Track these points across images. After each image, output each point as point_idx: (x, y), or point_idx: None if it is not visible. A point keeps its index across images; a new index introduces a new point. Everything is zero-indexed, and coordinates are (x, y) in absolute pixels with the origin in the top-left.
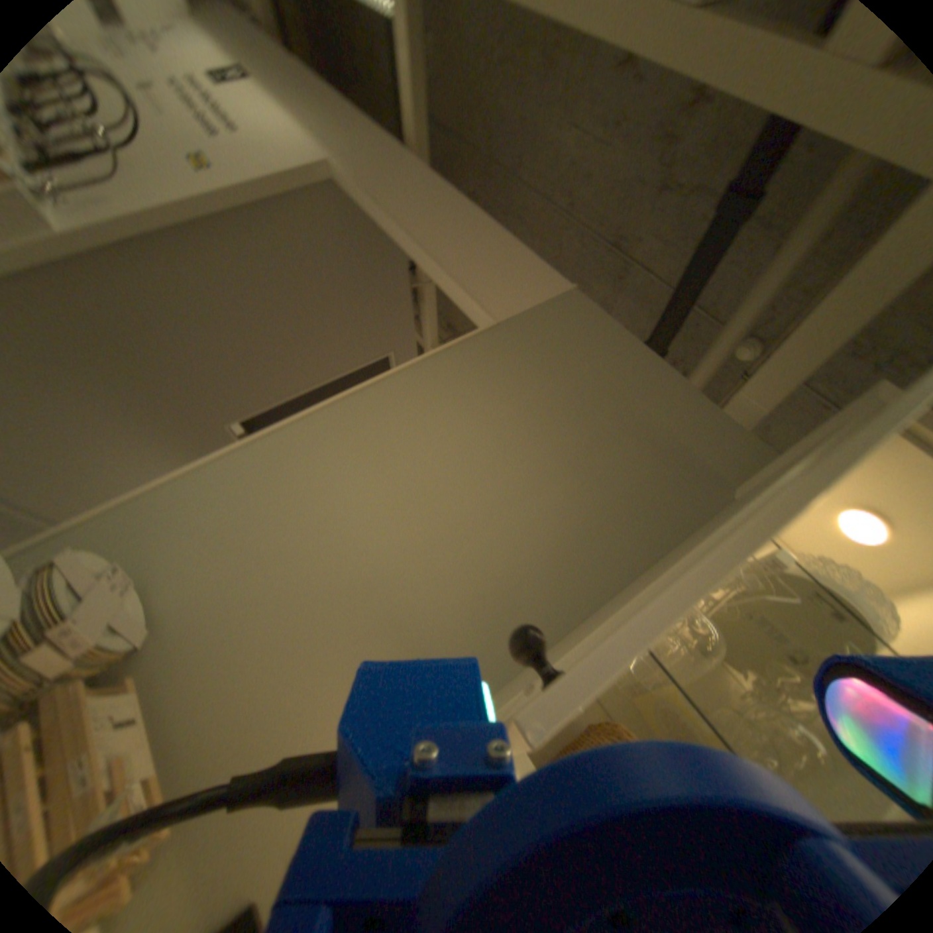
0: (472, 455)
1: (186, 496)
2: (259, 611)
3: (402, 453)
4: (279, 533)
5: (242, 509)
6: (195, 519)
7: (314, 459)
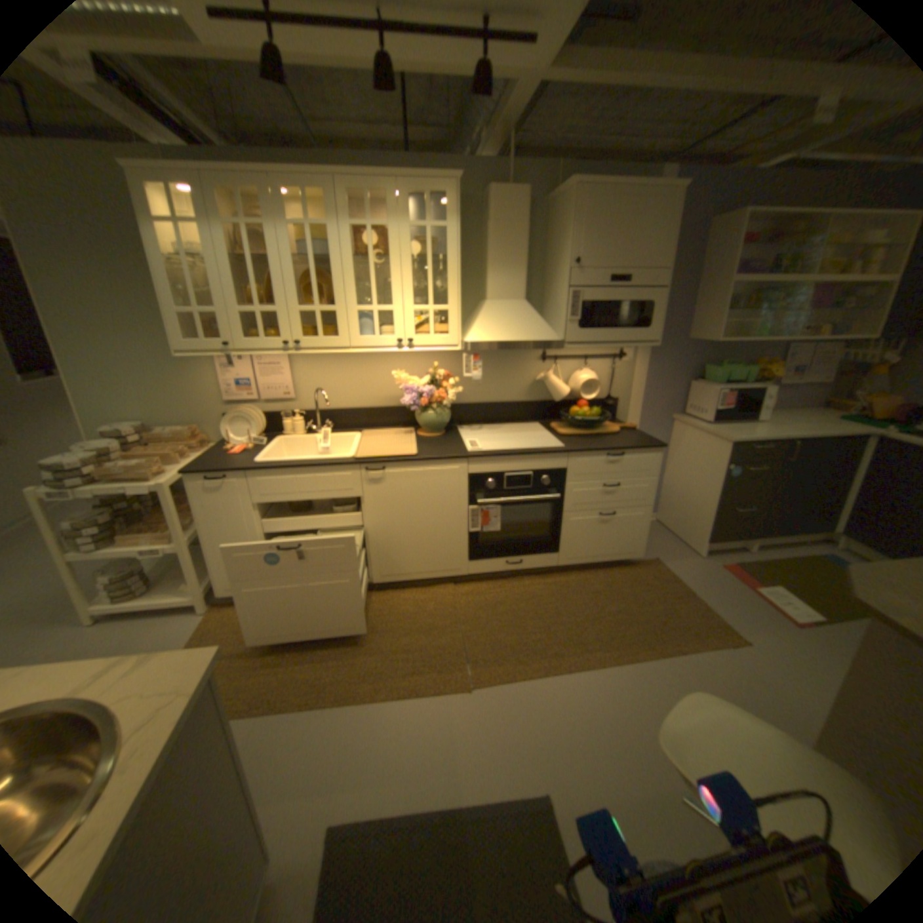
0: (102, 289)
1: (85, 404)
2: (146, 394)
3: (89, 317)
4: (115, 378)
5: (99, 387)
6: (98, 403)
7: (81, 353)
